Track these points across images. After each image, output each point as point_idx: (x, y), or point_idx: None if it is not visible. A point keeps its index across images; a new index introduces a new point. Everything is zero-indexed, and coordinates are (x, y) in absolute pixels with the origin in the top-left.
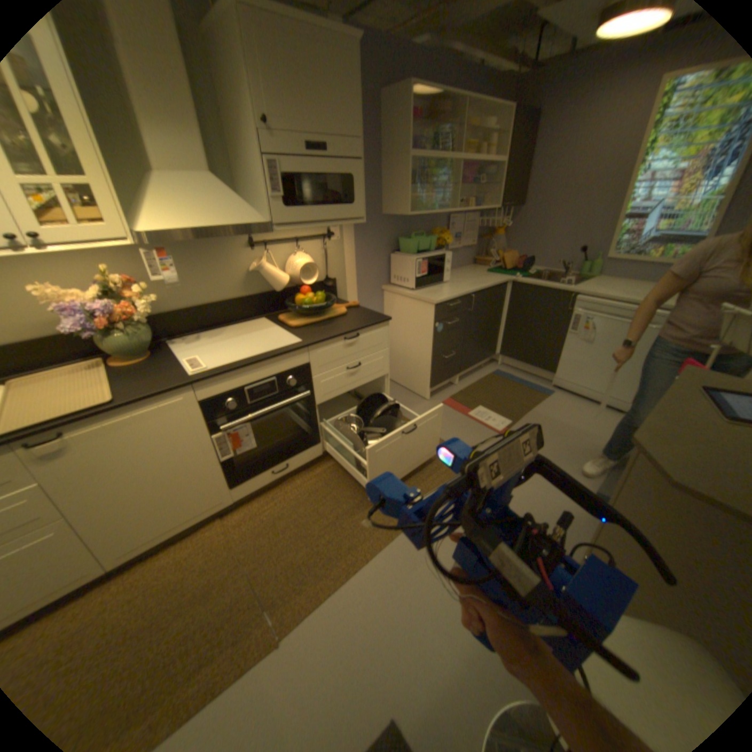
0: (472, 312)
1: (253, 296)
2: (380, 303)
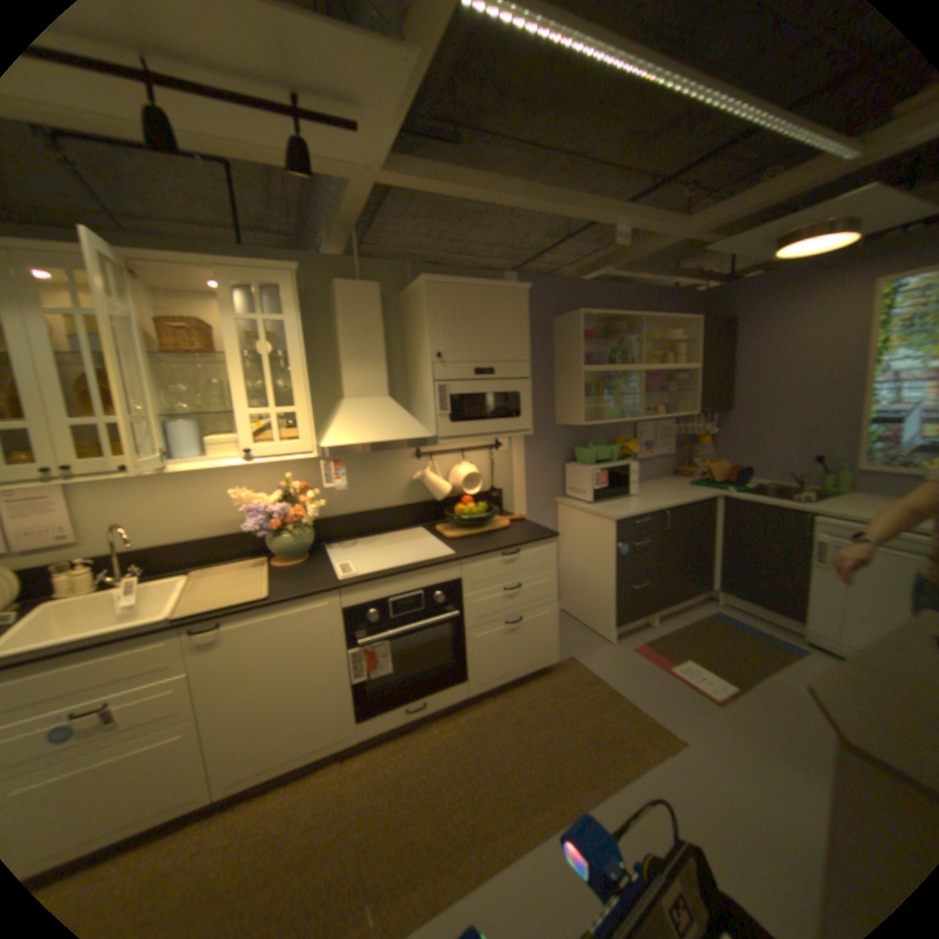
0: (671, 533)
1: (415, 505)
2: (555, 517)
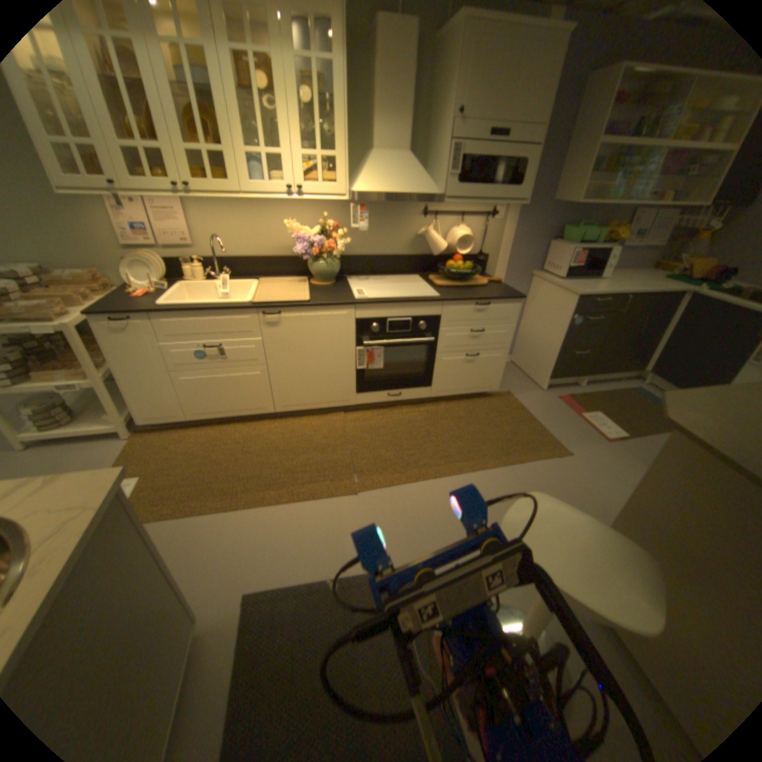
0: (626, 315)
1: (415, 256)
2: (527, 286)
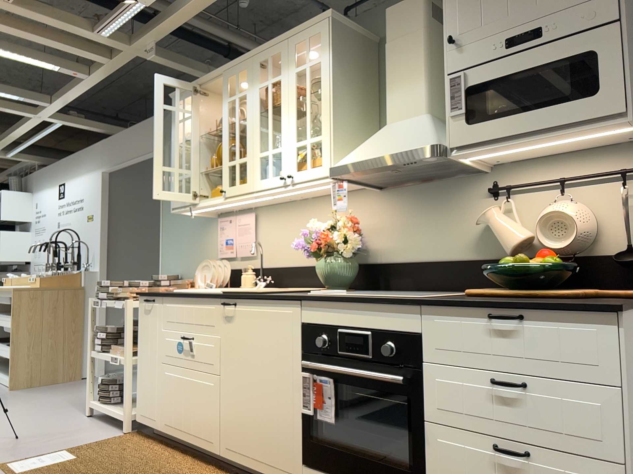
0: None
1: (484, 260)
2: None
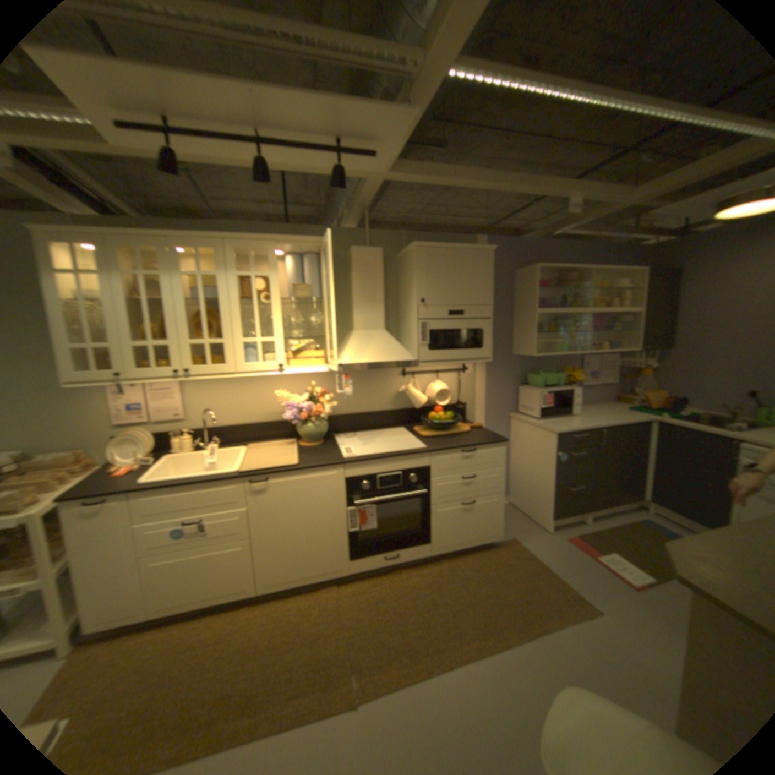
0: (606, 448)
1: (397, 410)
2: (507, 428)
